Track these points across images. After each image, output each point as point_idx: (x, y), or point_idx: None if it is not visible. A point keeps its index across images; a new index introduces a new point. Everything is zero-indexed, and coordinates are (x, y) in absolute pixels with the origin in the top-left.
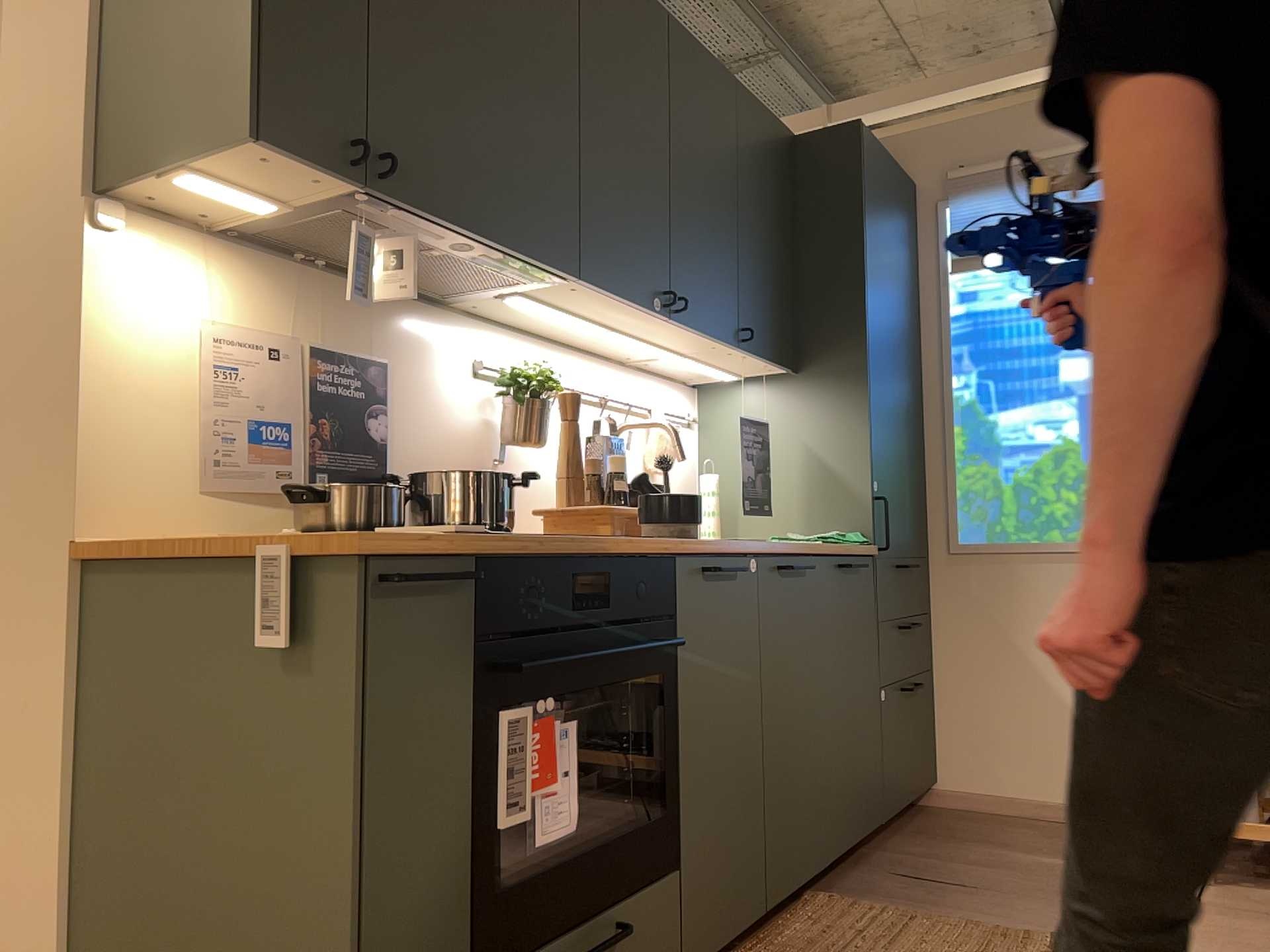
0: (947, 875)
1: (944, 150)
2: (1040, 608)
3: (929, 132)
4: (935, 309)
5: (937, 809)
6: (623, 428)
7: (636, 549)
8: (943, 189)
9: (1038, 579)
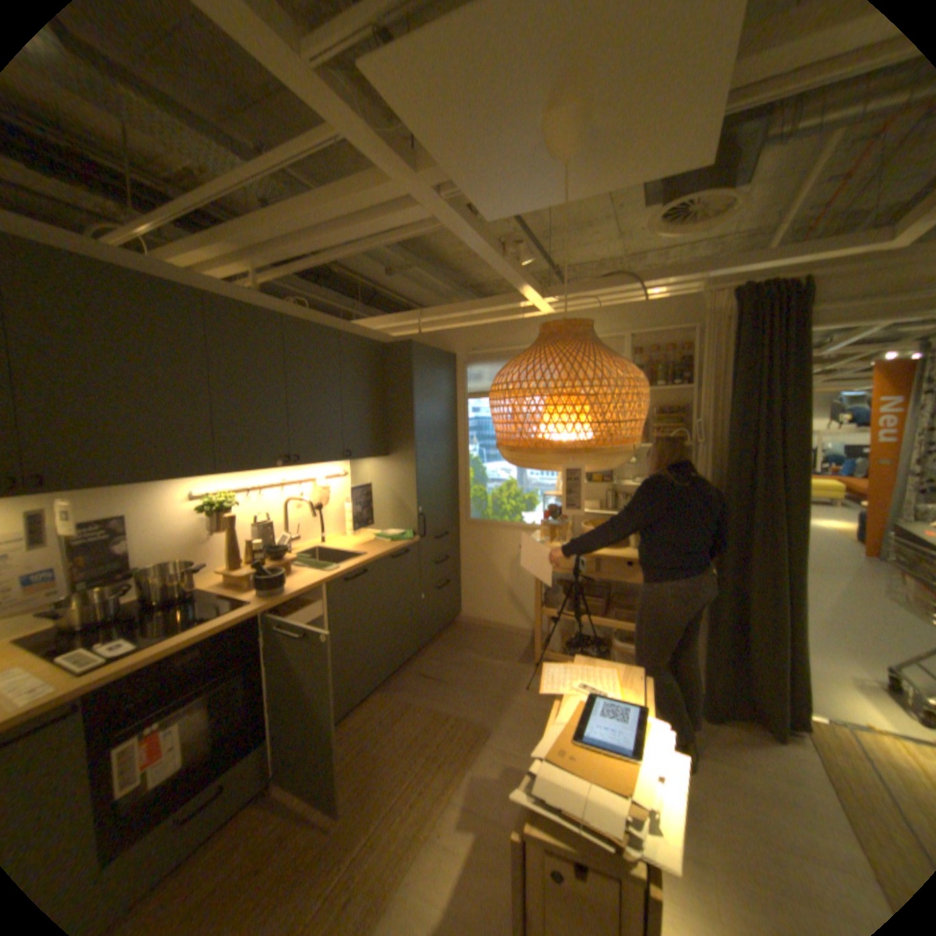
0: (437, 676)
1: (467, 339)
2: (499, 548)
3: (461, 329)
4: (462, 414)
5: (458, 625)
6: (289, 501)
7: (225, 624)
8: (466, 358)
9: (499, 536)
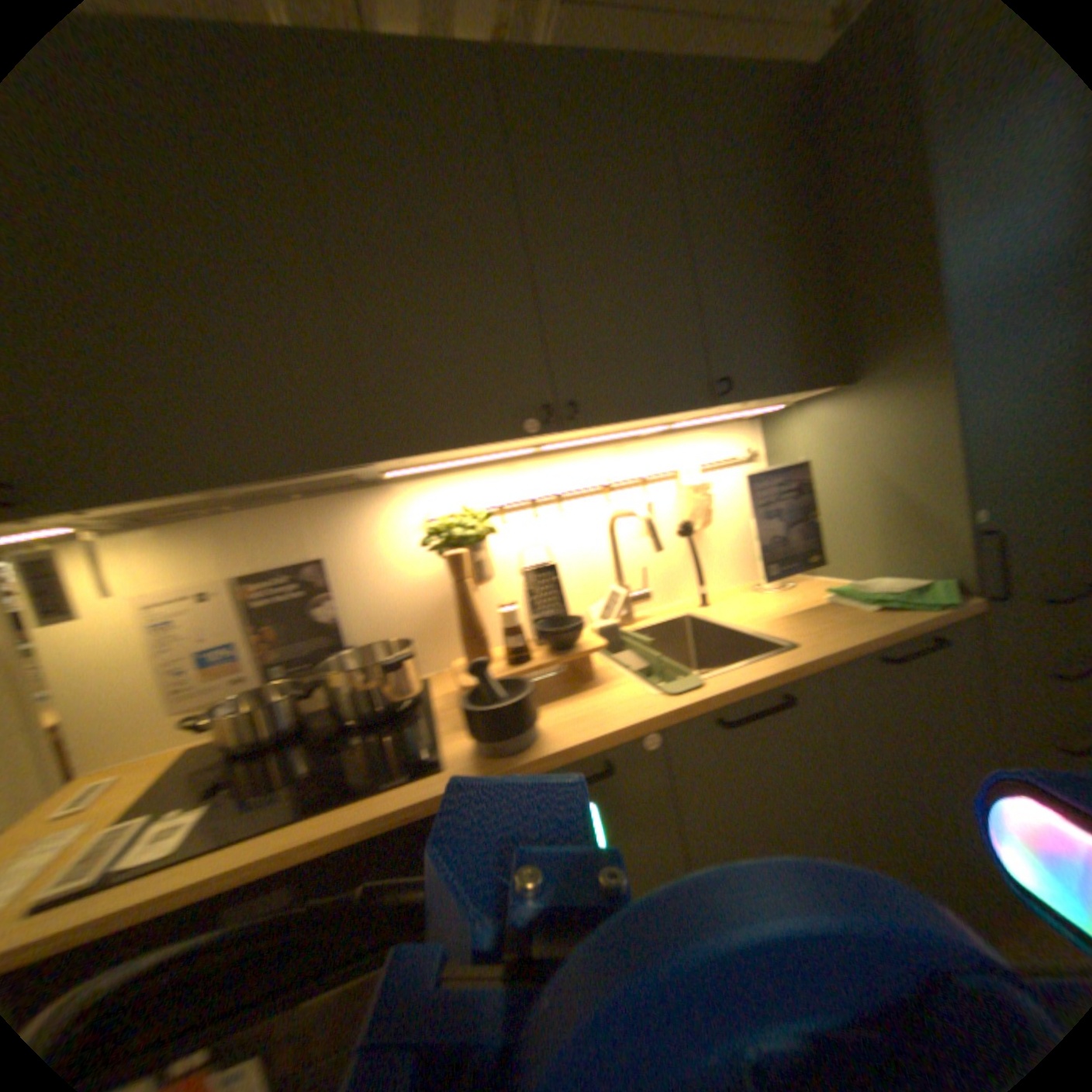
0: None
1: None
2: None
3: None
4: None
5: None
6: (615, 516)
7: (362, 822)
8: None
9: None
